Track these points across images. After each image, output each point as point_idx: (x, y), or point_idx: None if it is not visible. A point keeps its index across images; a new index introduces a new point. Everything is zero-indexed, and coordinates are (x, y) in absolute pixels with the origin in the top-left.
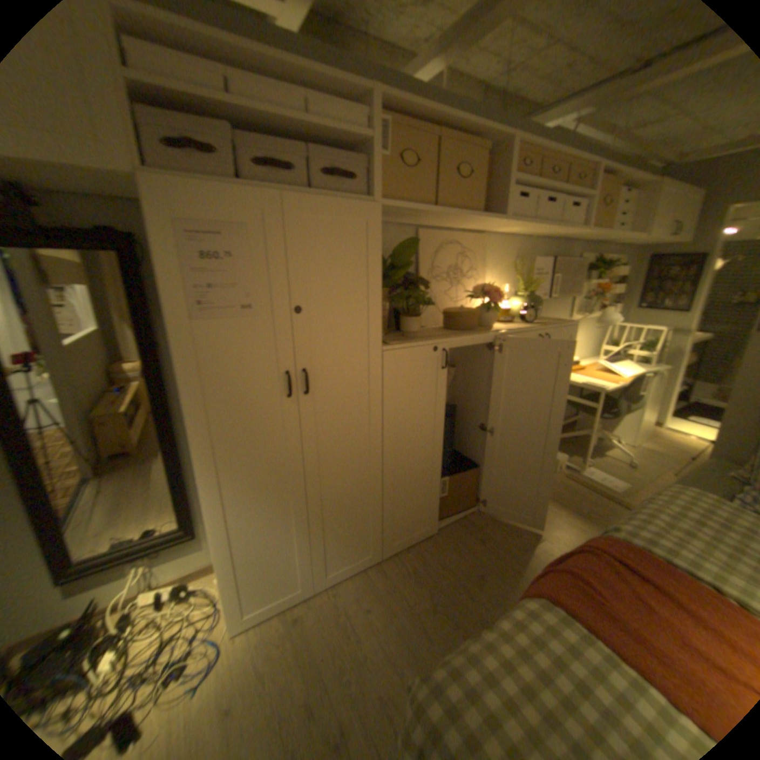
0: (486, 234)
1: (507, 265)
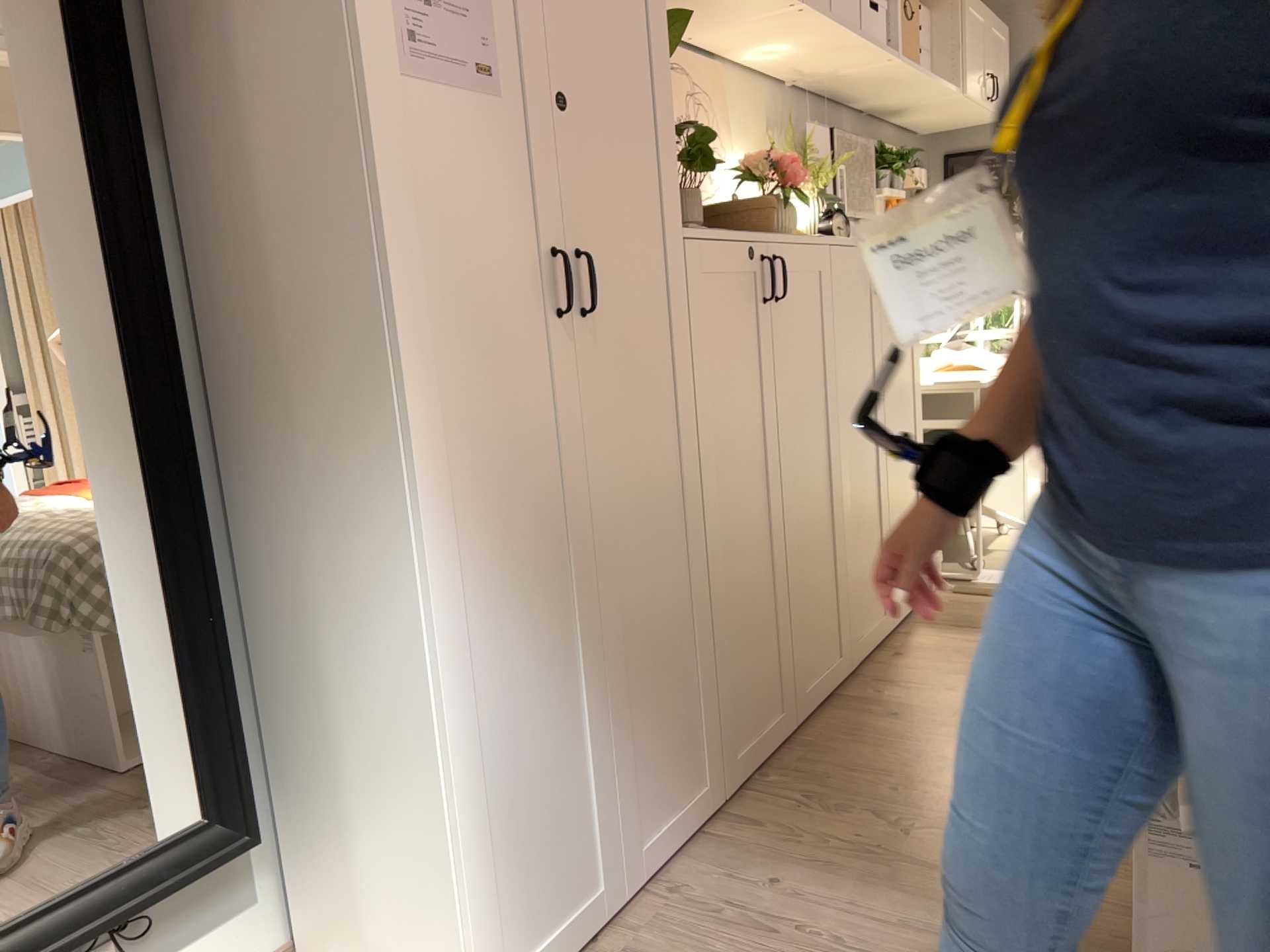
0: (720, 59)
1: (756, 137)
